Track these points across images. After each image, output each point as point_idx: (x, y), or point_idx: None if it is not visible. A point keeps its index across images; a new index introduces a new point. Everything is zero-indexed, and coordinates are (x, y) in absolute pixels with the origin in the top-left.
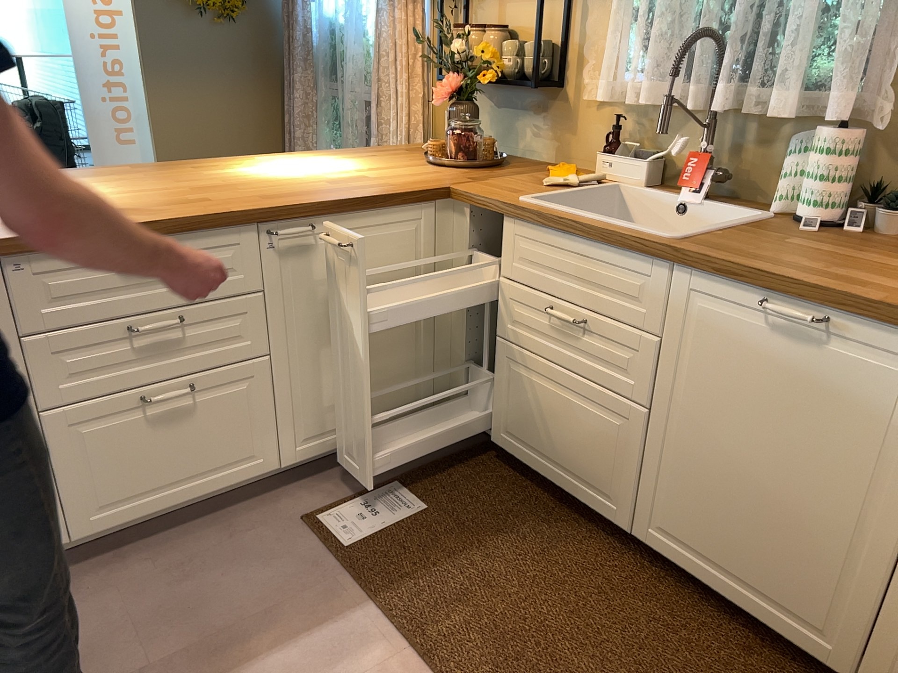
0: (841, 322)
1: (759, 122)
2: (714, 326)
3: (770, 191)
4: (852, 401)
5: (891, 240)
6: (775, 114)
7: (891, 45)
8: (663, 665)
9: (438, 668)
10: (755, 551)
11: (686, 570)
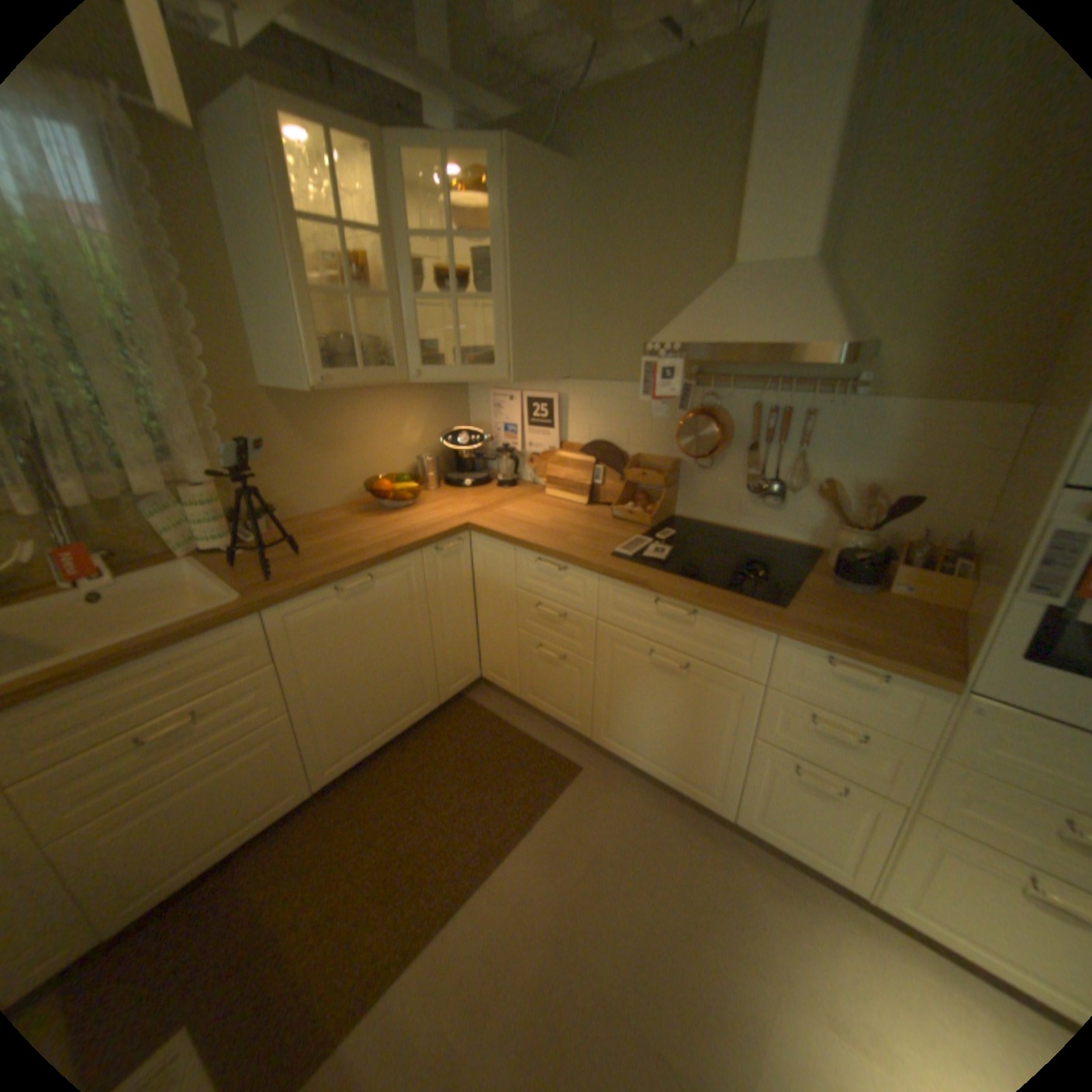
0: (375, 573)
1: (95, 503)
2: (311, 626)
3: (144, 549)
4: (393, 602)
5: (275, 535)
6: (120, 493)
7: (187, 426)
8: (416, 792)
9: (421, 944)
10: (386, 708)
11: (357, 764)
